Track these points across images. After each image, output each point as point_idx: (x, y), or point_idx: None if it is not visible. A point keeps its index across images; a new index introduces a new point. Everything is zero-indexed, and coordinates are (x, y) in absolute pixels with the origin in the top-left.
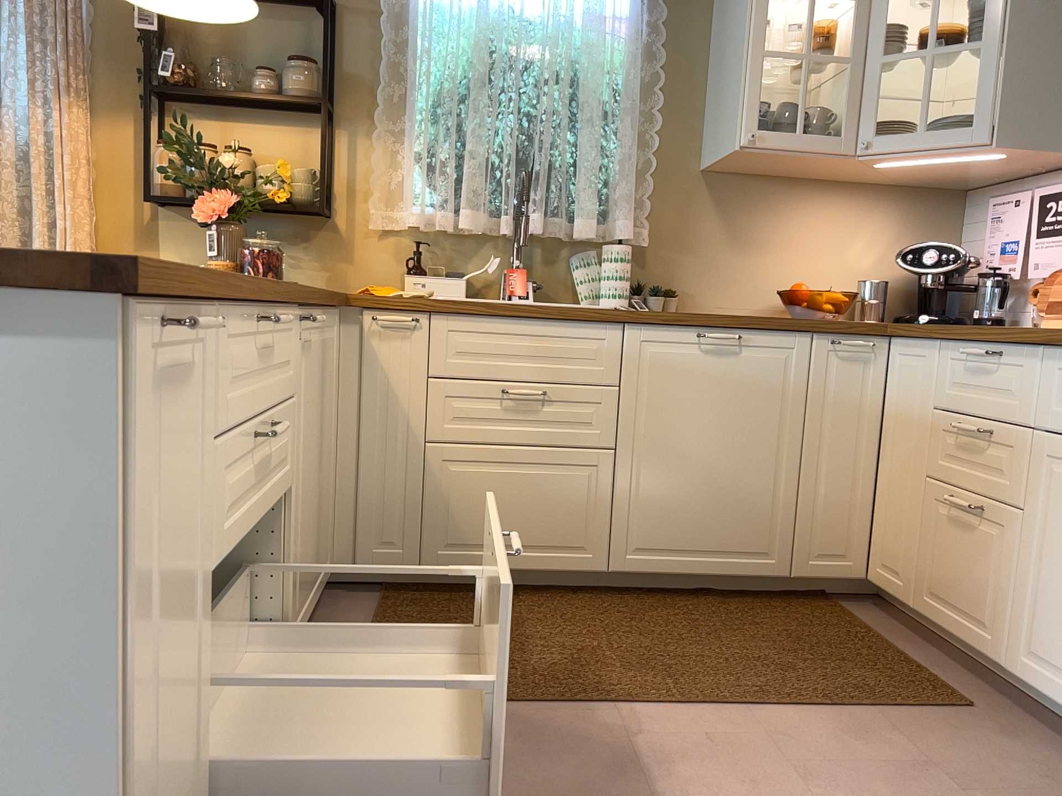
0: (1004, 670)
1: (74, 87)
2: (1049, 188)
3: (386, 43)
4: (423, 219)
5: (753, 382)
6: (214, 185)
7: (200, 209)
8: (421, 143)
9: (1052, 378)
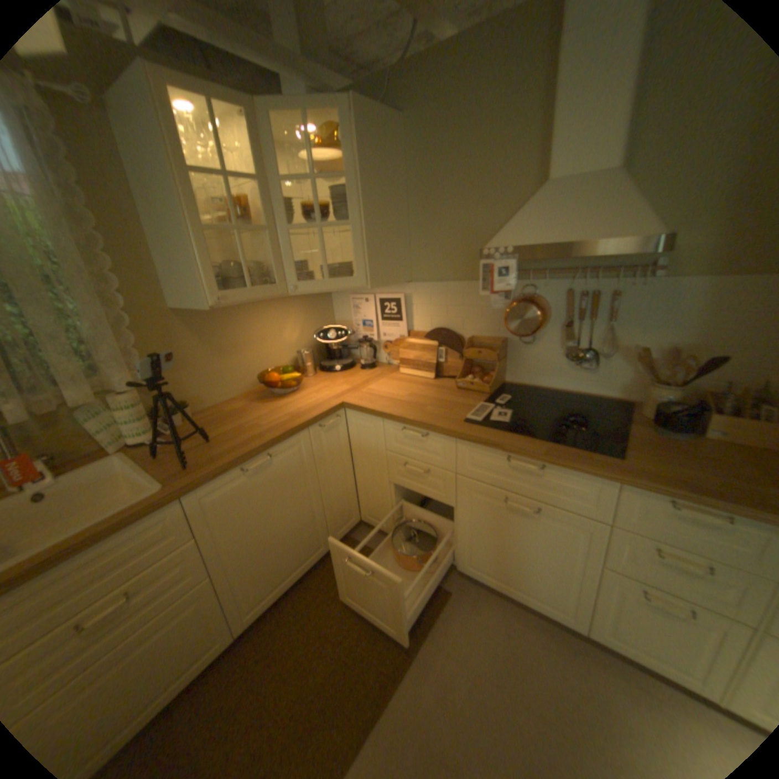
0: (456, 568)
1: None
2: (383, 295)
3: None
4: None
5: (285, 475)
6: None
7: None
8: None
9: (464, 452)
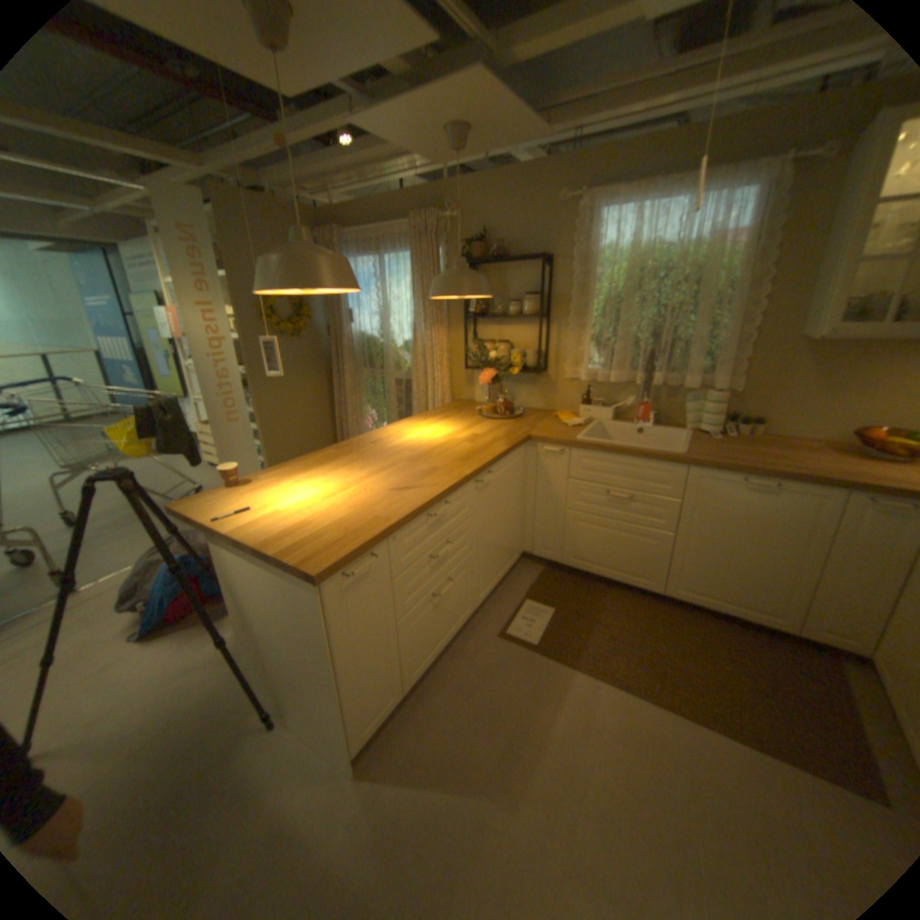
0: None
1: (437, 319)
2: None
3: (576, 274)
4: (592, 373)
5: (787, 515)
6: (487, 365)
7: (480, 378)
8: (591, 333)
9: None
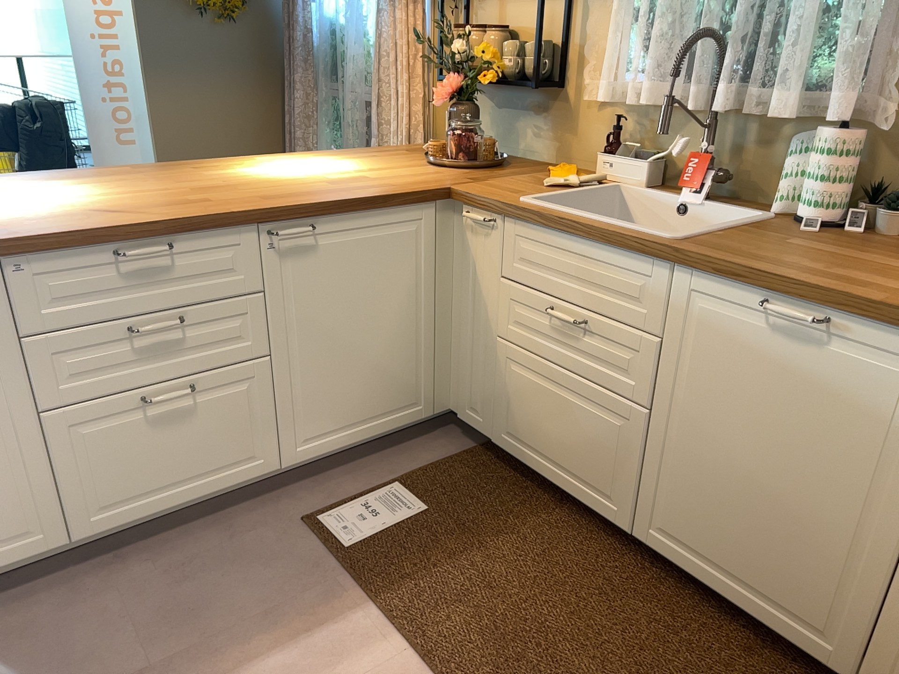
0: None
1: None
2: None
3: None
4: (627, 91)
5: (839, 396)
6: (452, 69)
7: (436, 92)
8: (618, 5)
9: None
